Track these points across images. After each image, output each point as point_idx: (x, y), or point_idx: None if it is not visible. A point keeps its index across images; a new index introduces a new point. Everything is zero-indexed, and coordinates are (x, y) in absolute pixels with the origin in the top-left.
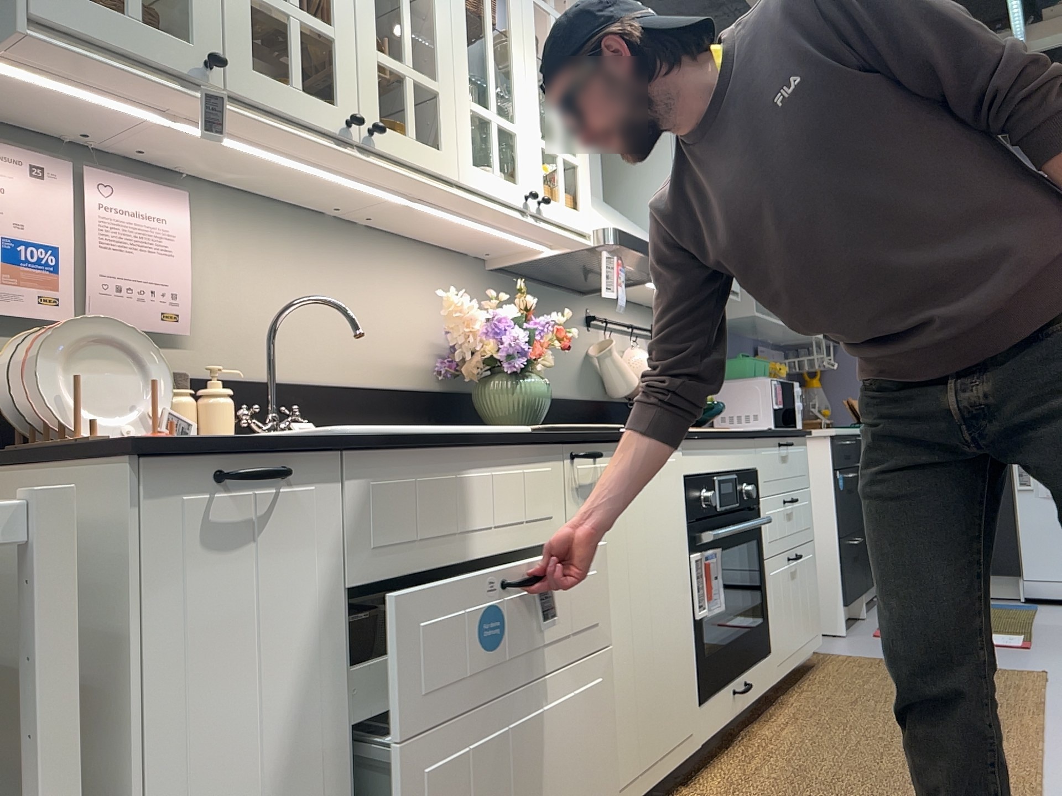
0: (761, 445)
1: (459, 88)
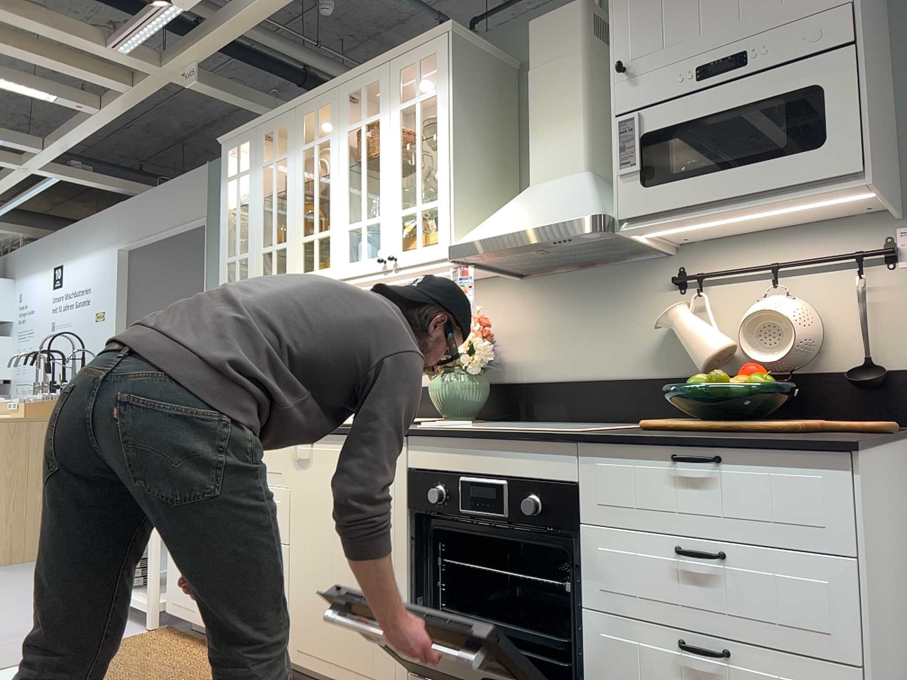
0: (591, 452)
1: (340, 222)
